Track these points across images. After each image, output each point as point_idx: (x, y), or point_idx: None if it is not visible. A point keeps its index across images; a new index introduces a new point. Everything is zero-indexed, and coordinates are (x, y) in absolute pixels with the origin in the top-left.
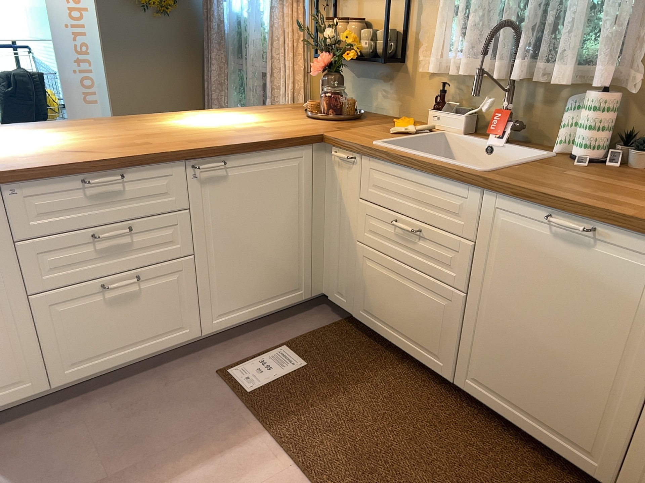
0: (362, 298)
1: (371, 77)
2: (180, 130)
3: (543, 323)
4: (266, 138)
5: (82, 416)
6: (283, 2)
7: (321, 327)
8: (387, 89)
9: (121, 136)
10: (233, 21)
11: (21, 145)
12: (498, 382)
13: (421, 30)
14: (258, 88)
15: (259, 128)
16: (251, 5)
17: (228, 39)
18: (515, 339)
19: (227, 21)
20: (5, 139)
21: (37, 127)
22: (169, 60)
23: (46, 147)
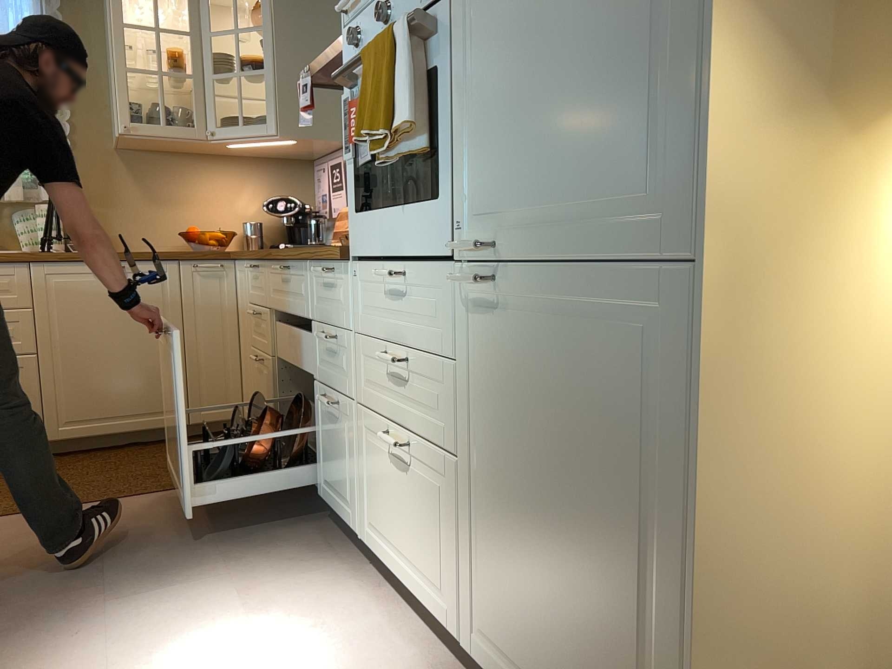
0: None
1: None
2: None
3: (110, 342)
4: None
5: None
6: None
7: None
8: None
9: None
10: None
11: None
12: (90, 409)
13: None
14: None
15: None
16: None
17: None
18: (93, 365)
19: None
20: None
21: None
22: None
23: None
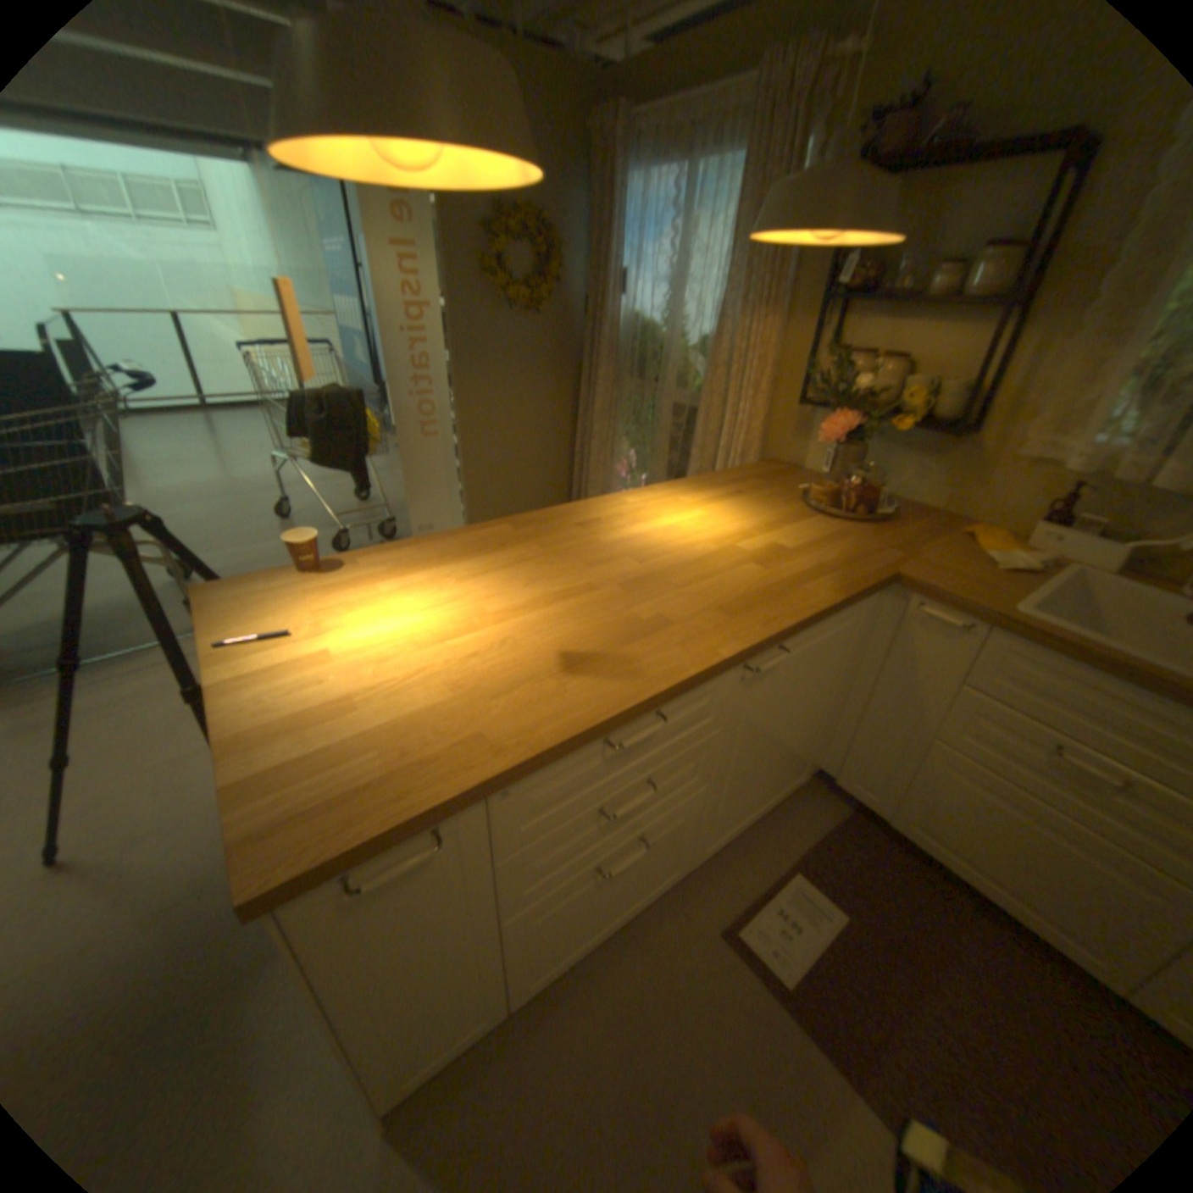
0: (925, 814)
1: (897, 441)
2: (668, 562)
3: None
4: (834, 593)
5: (558, 1054)
6: (747, 308)
7: (834, 831)
8: (932, 464)
9: (596, 588)
10: (636, 323)
11: (454, 631)
12: None
13: (1039, 383)
14: (673, 426)
15: (782, 550)
16: (674, 303)
17: (620, 347)
18: None
19: (622, 321)
20: (413, 606)
21: (436, 551)
22: (533, 375)
23: (503, 640)
